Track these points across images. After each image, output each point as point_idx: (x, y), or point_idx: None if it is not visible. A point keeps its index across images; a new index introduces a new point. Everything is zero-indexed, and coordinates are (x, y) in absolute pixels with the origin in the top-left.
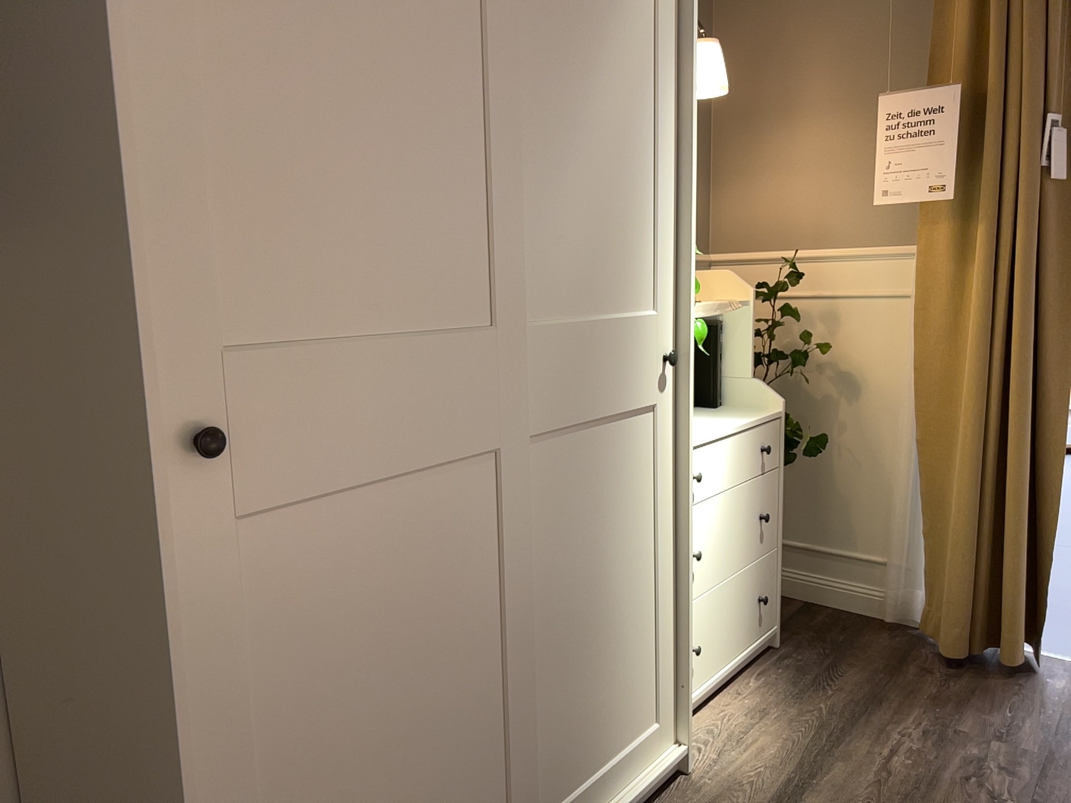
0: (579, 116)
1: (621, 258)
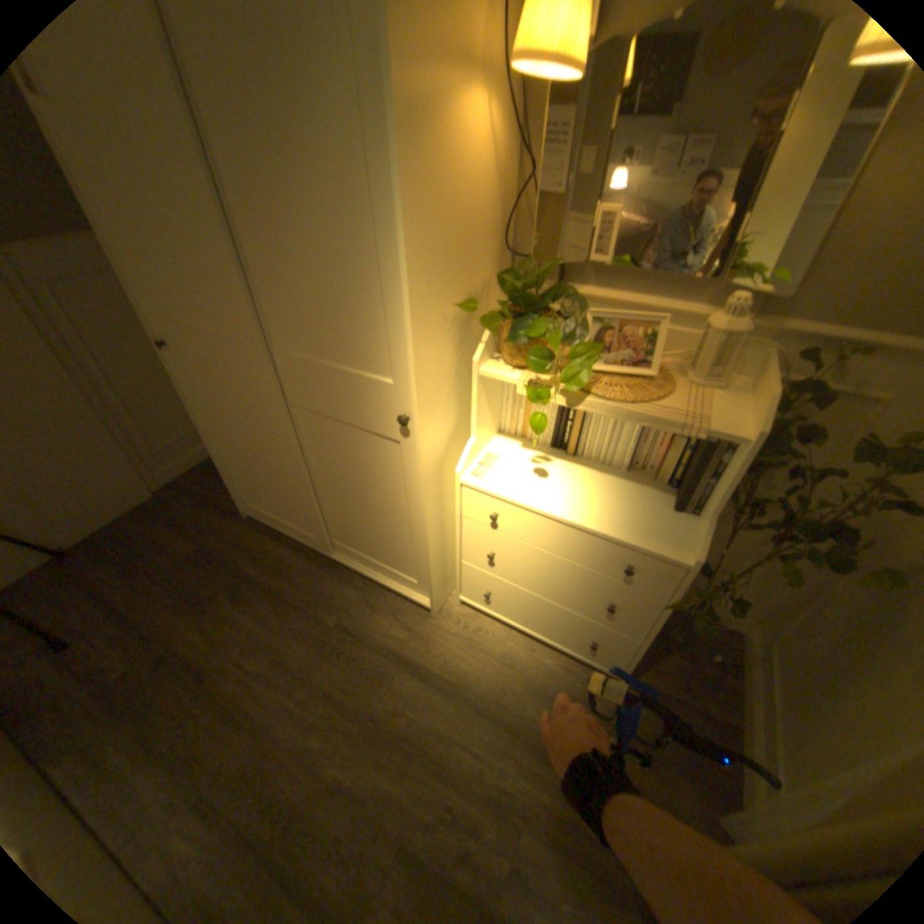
0: (285, 219)
1: (346, 333)
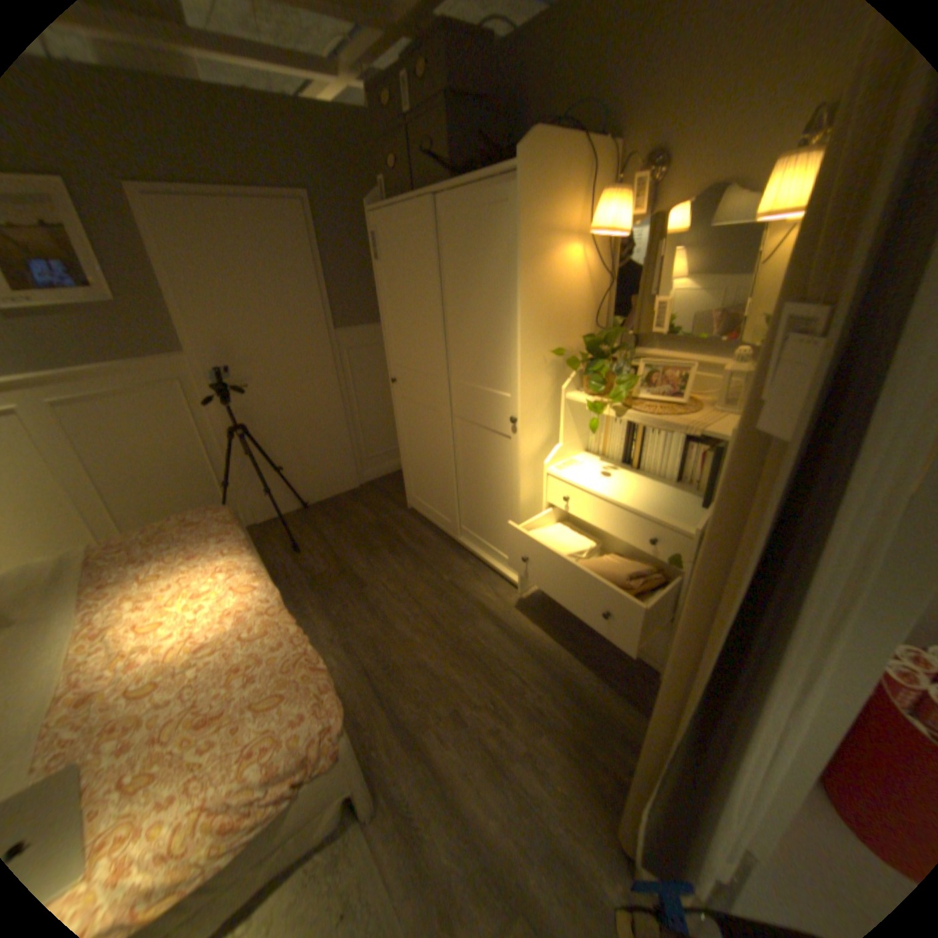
0: (469, 309)
1: (490, 368)
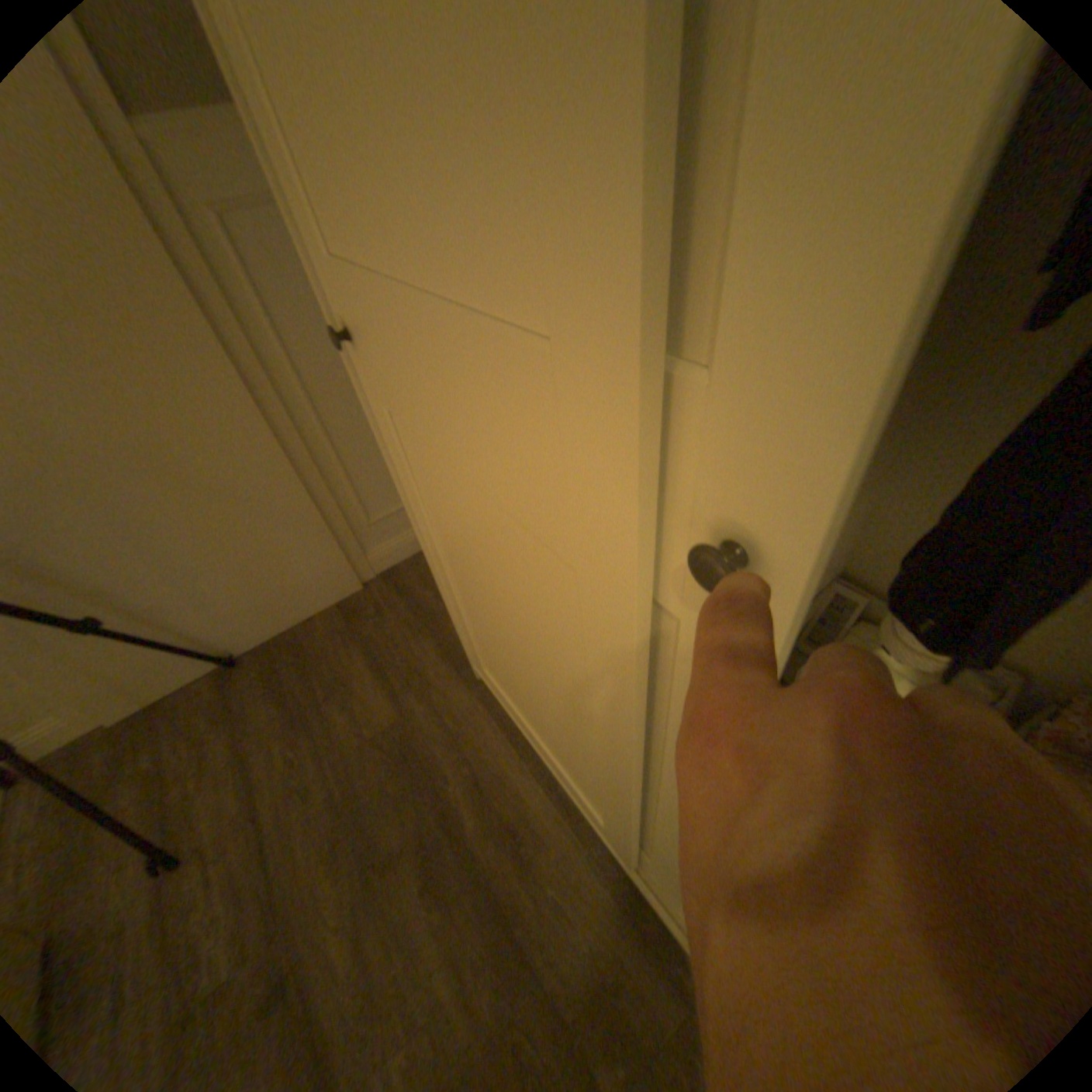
0: None
1: None
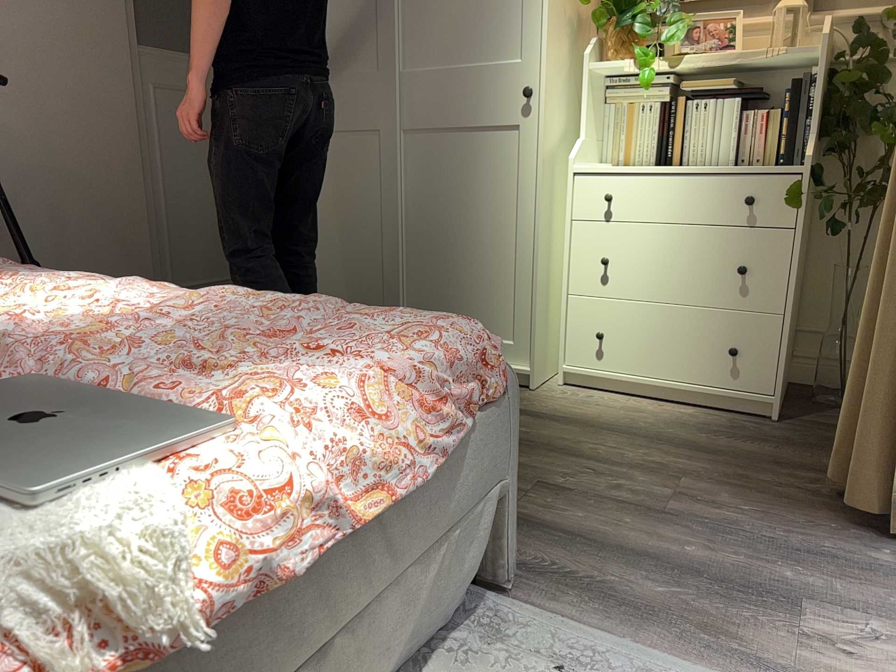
0: None
1: (483, 29)
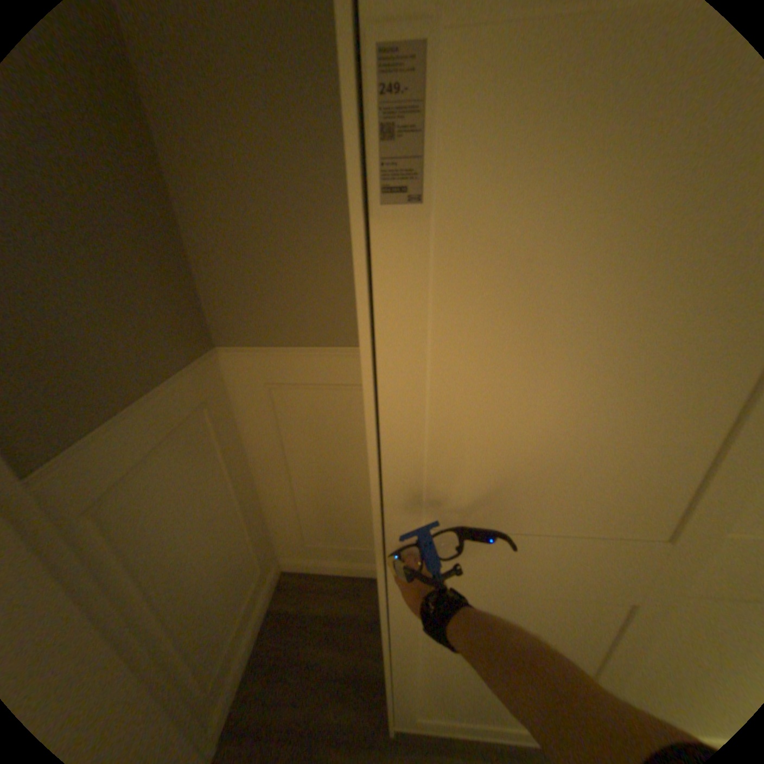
0: None
1: None
